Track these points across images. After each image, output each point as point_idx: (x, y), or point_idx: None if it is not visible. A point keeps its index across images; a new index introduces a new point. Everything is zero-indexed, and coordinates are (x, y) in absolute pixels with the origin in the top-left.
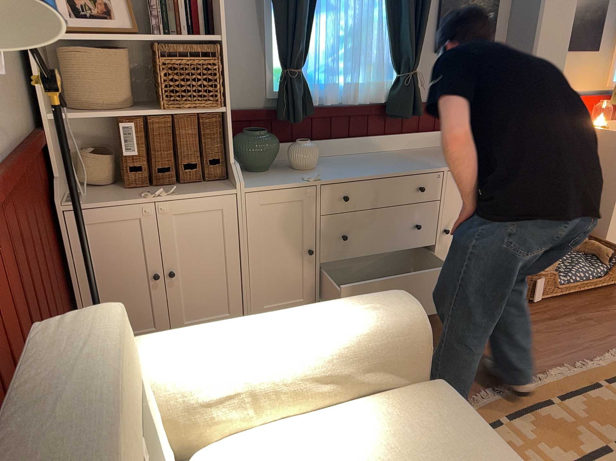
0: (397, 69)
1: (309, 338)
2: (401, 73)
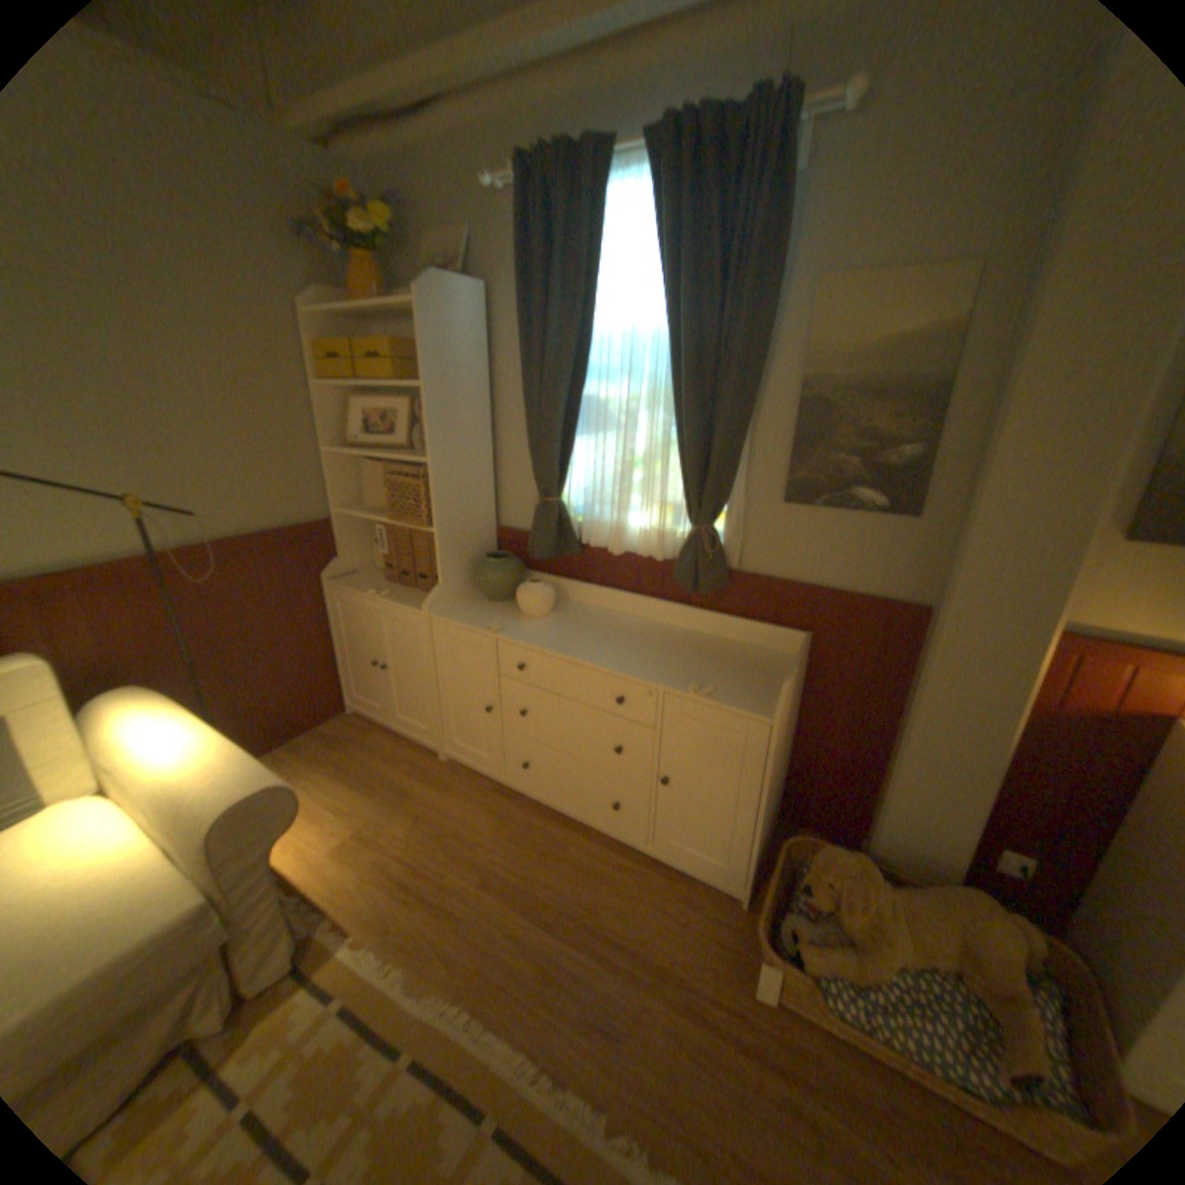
0: (690, 519)
1: (154, 769)
2: (692, 525)
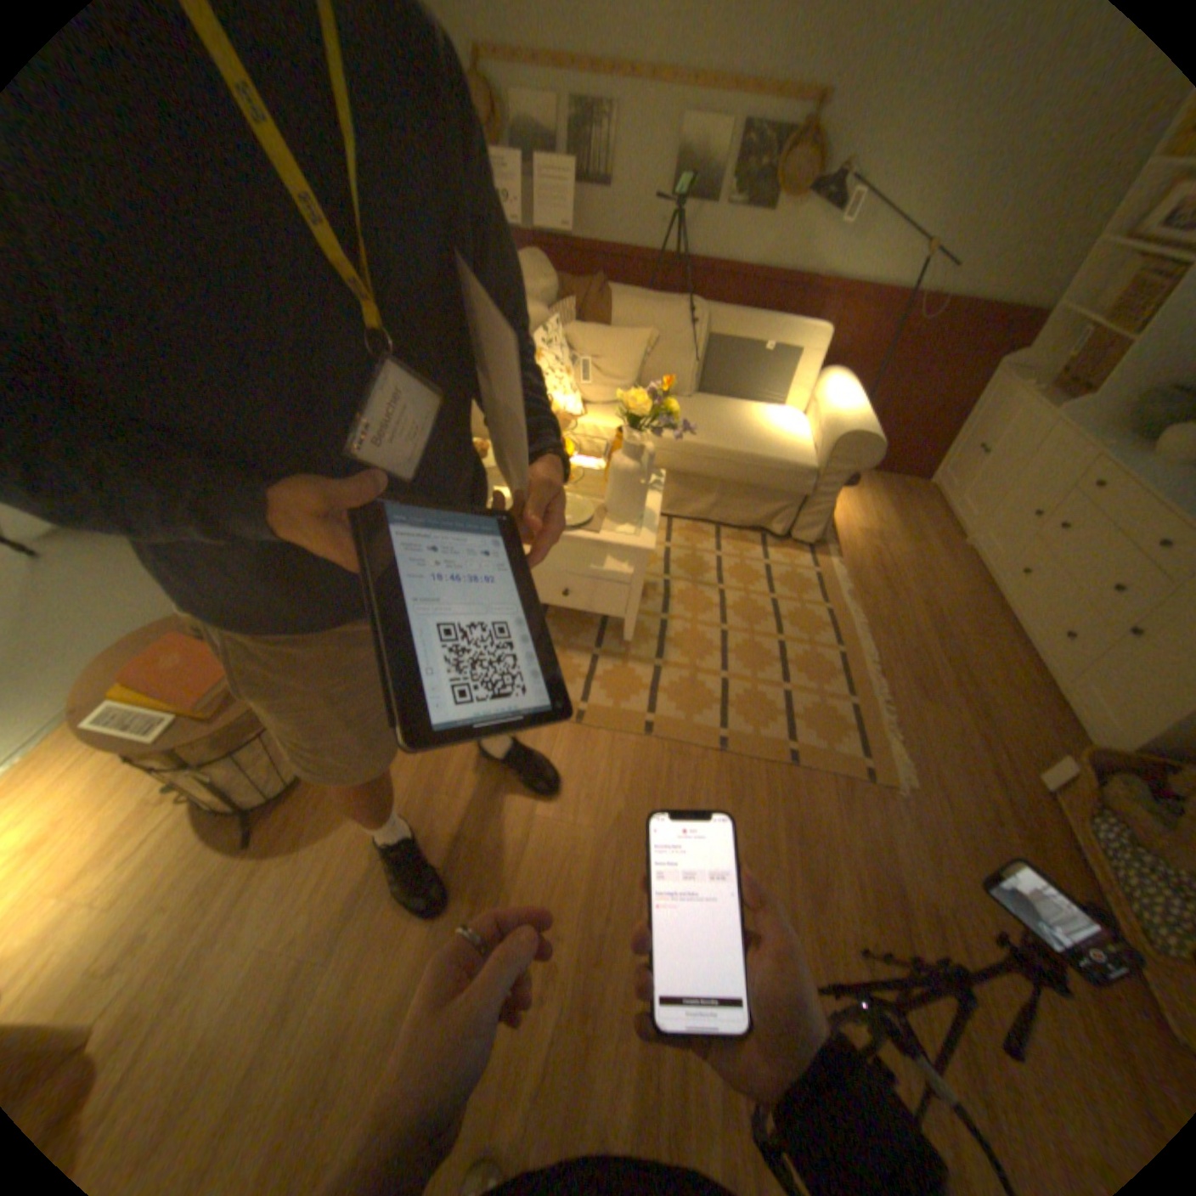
0: None
1: (837, 405)
2: None
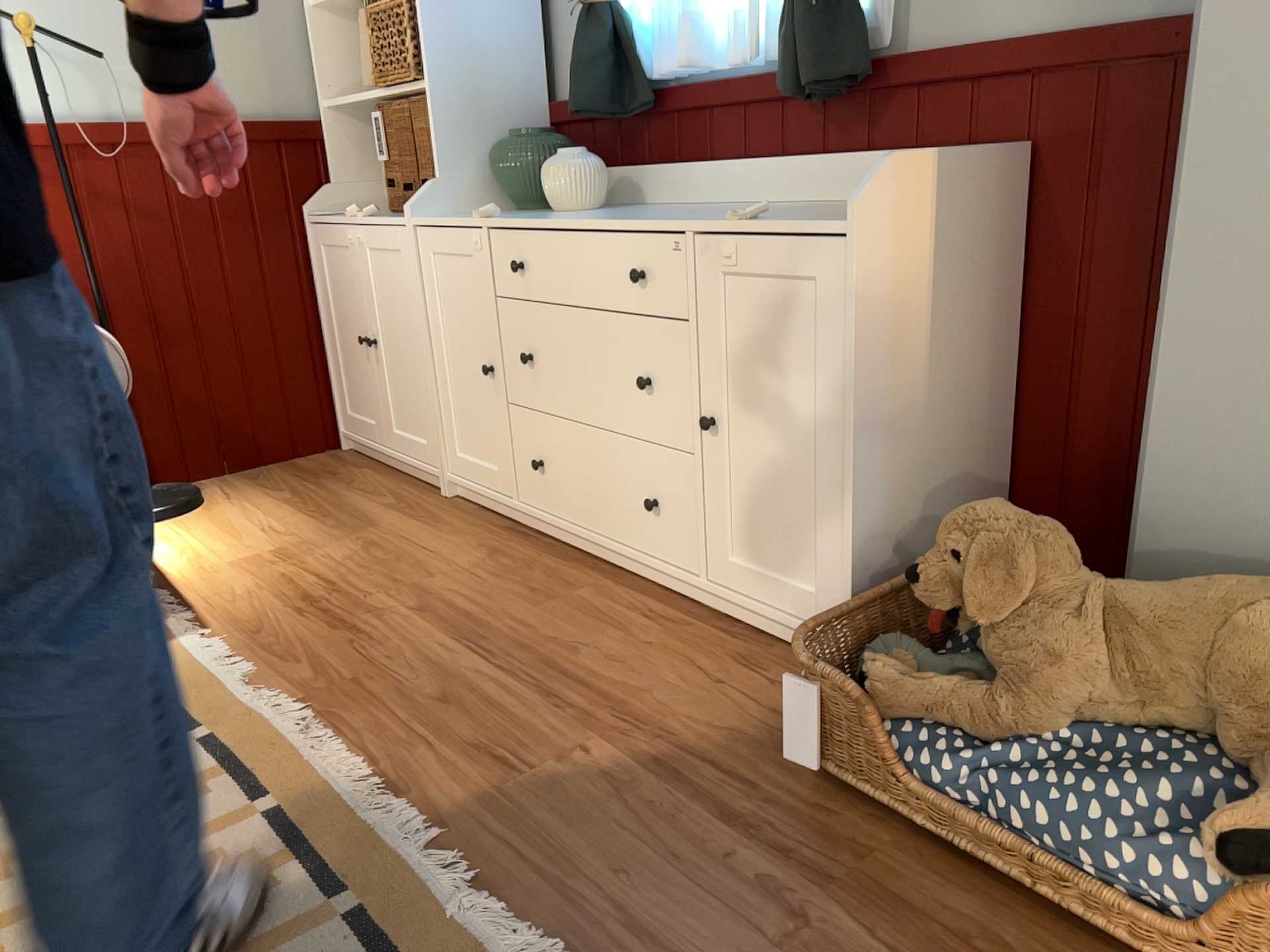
0: None
1: None
2: None
